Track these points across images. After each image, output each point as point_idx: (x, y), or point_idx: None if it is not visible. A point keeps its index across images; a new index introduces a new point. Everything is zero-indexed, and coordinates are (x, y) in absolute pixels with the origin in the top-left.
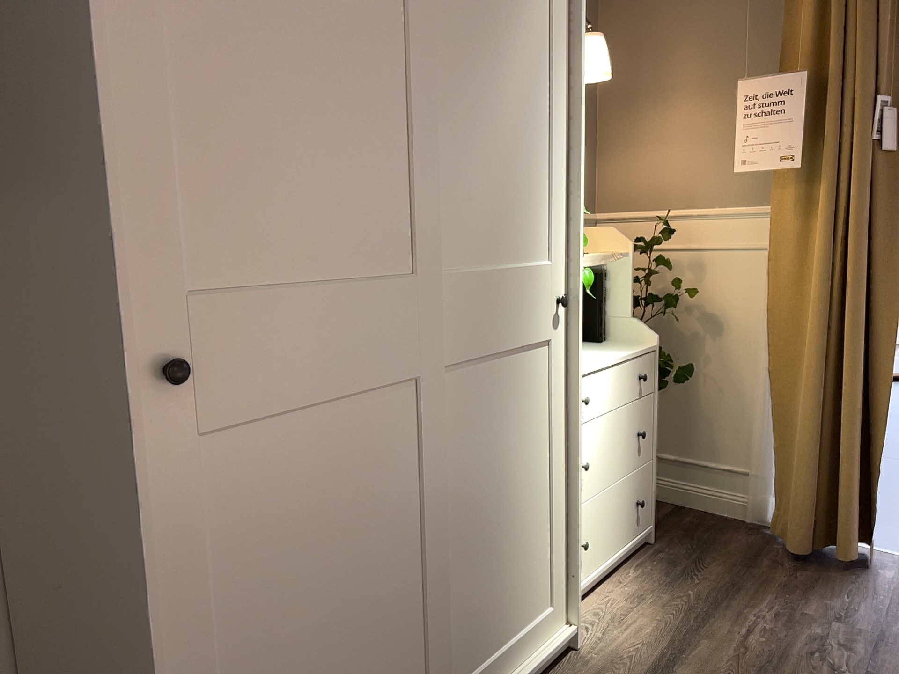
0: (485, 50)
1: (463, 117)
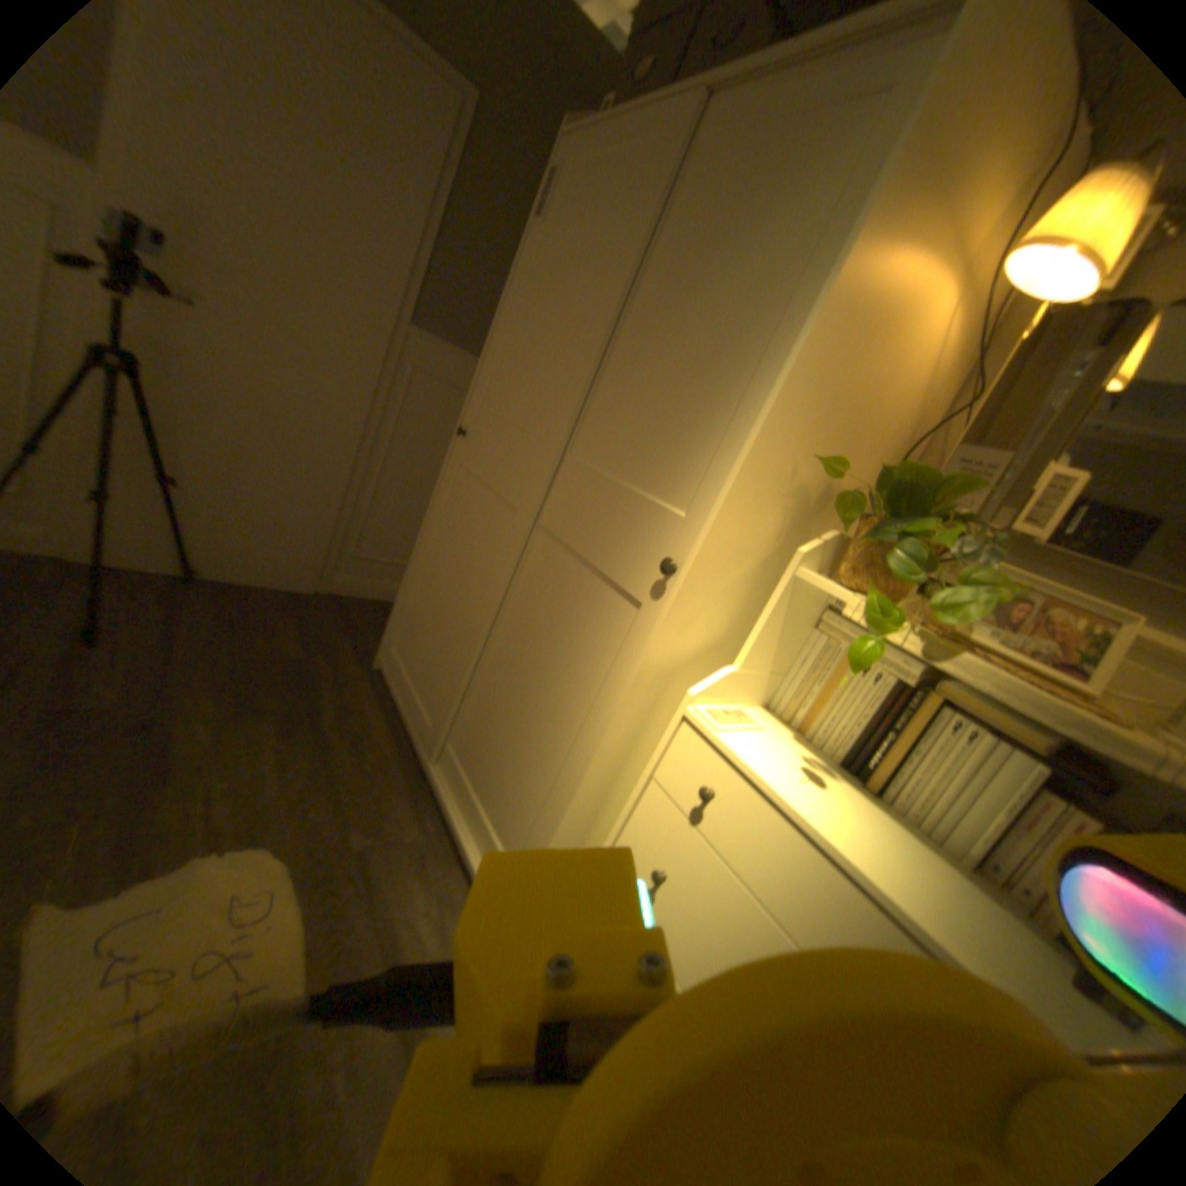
0: (698, 268)
1: (645, 335)
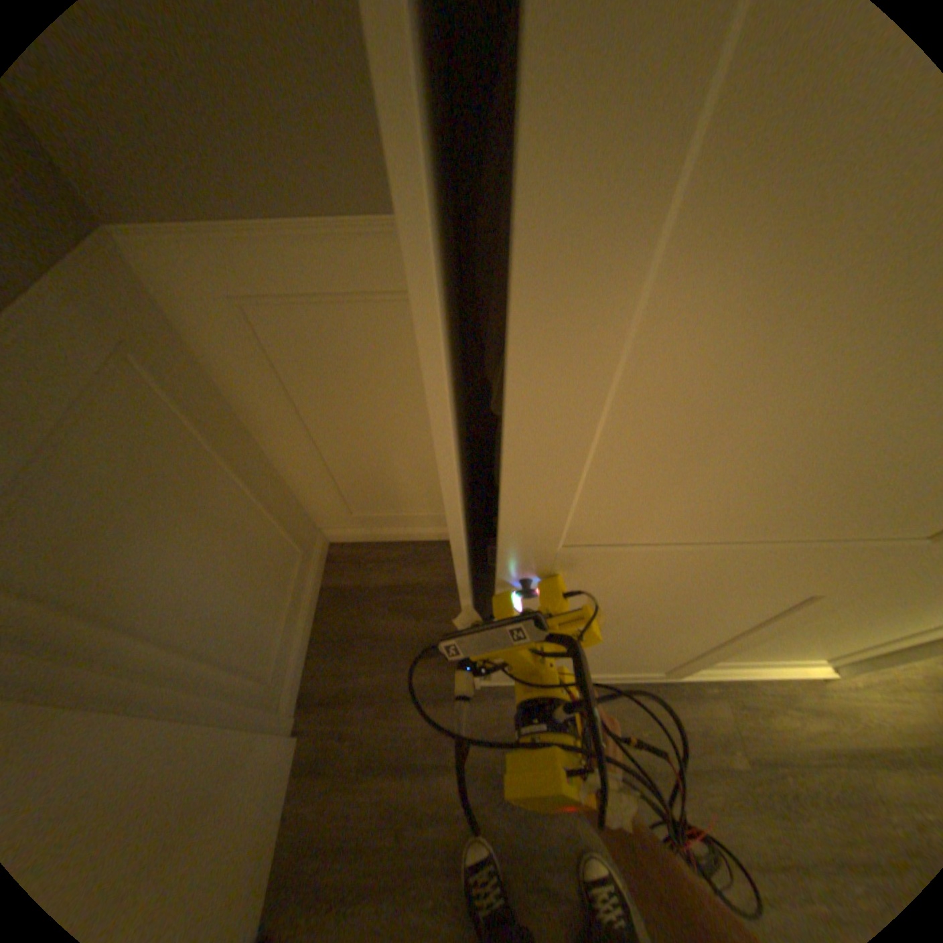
0: None
1: None
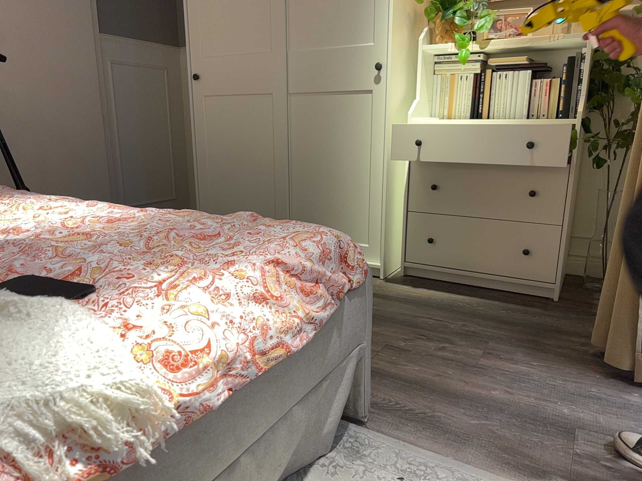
0: None
1: None
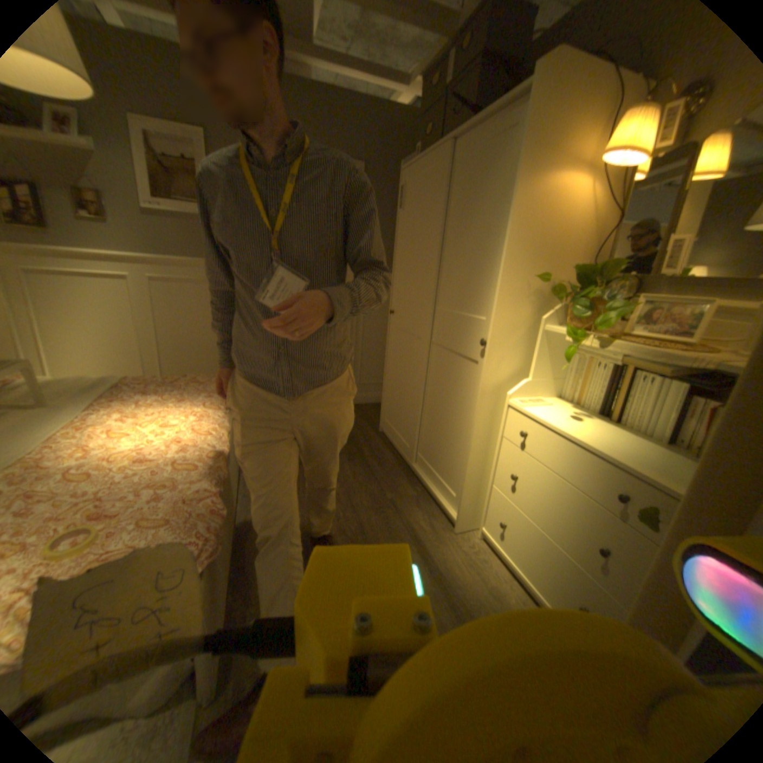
0: (468, 213)
1: (455, 247)
